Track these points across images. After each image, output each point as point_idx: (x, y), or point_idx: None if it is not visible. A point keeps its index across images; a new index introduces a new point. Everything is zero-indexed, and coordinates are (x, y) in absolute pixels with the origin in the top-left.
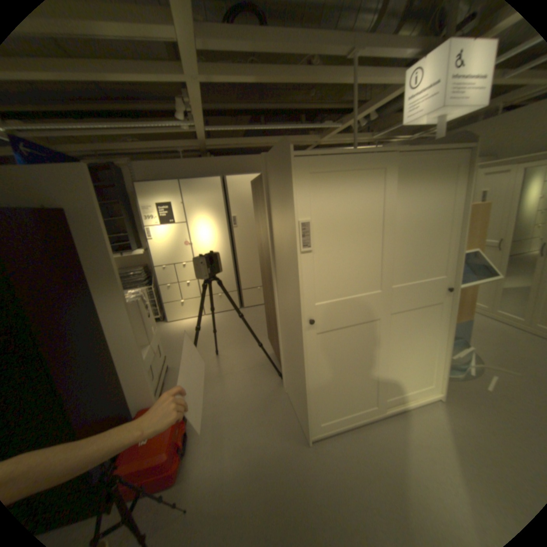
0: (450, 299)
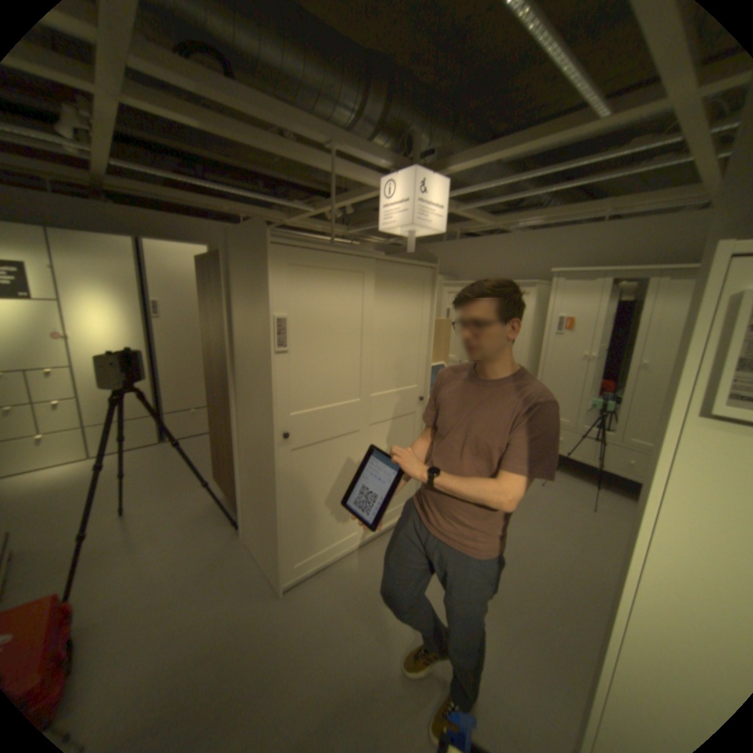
0: (419, 409)
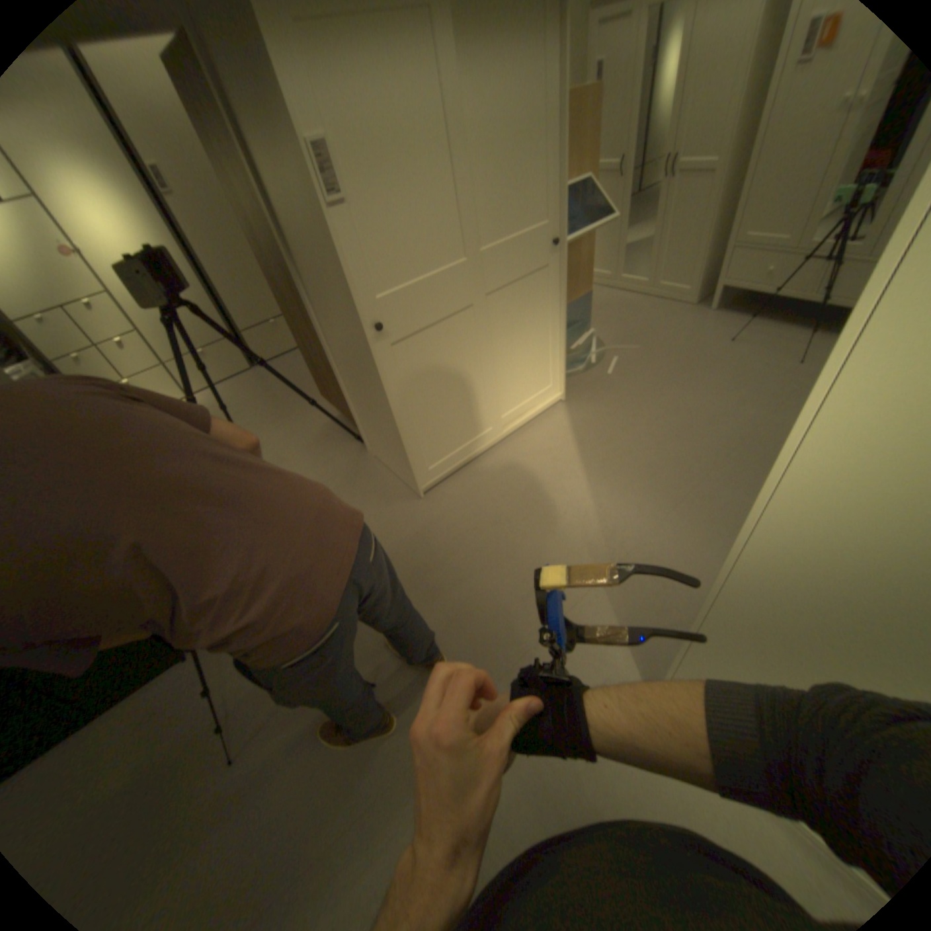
0: (556, 258)
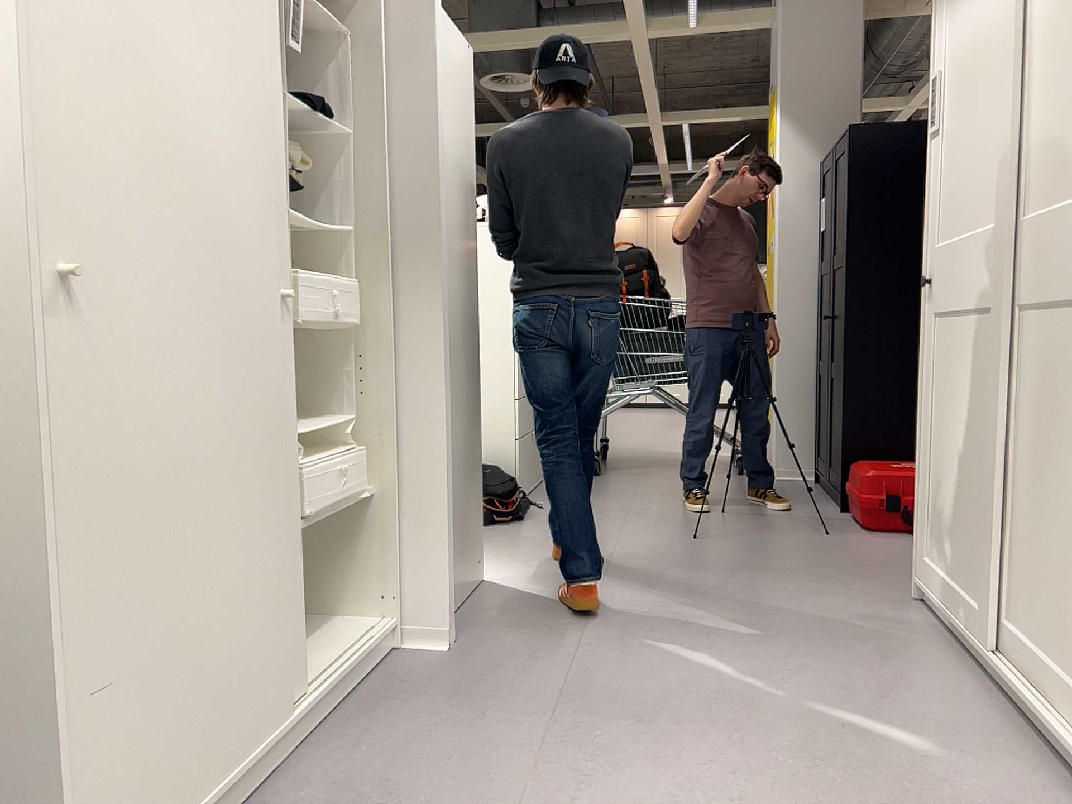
0: None
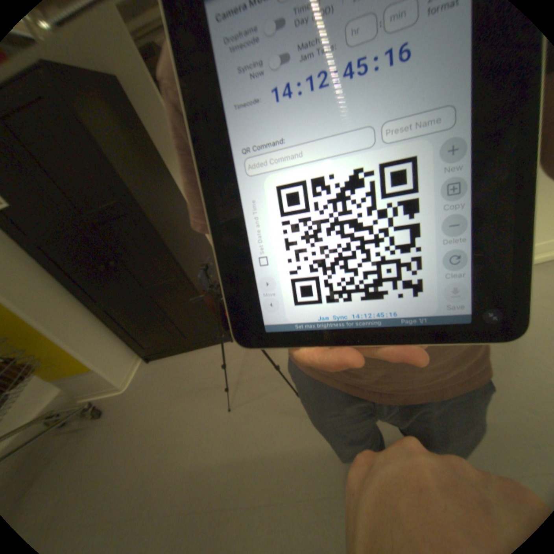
0: None
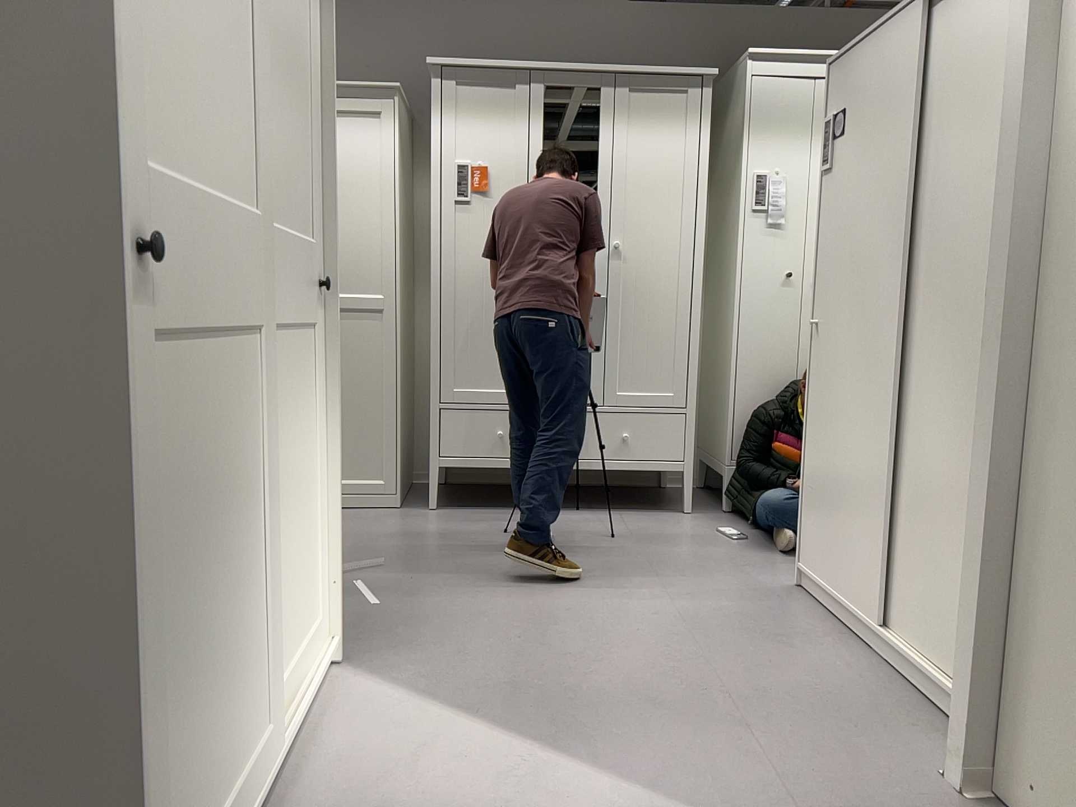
0: (318, 318)
